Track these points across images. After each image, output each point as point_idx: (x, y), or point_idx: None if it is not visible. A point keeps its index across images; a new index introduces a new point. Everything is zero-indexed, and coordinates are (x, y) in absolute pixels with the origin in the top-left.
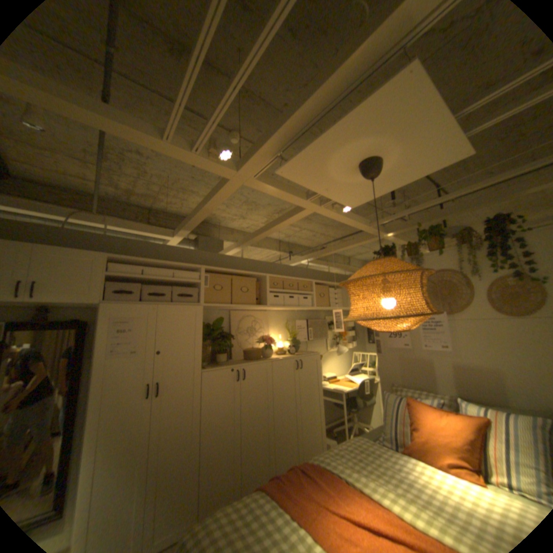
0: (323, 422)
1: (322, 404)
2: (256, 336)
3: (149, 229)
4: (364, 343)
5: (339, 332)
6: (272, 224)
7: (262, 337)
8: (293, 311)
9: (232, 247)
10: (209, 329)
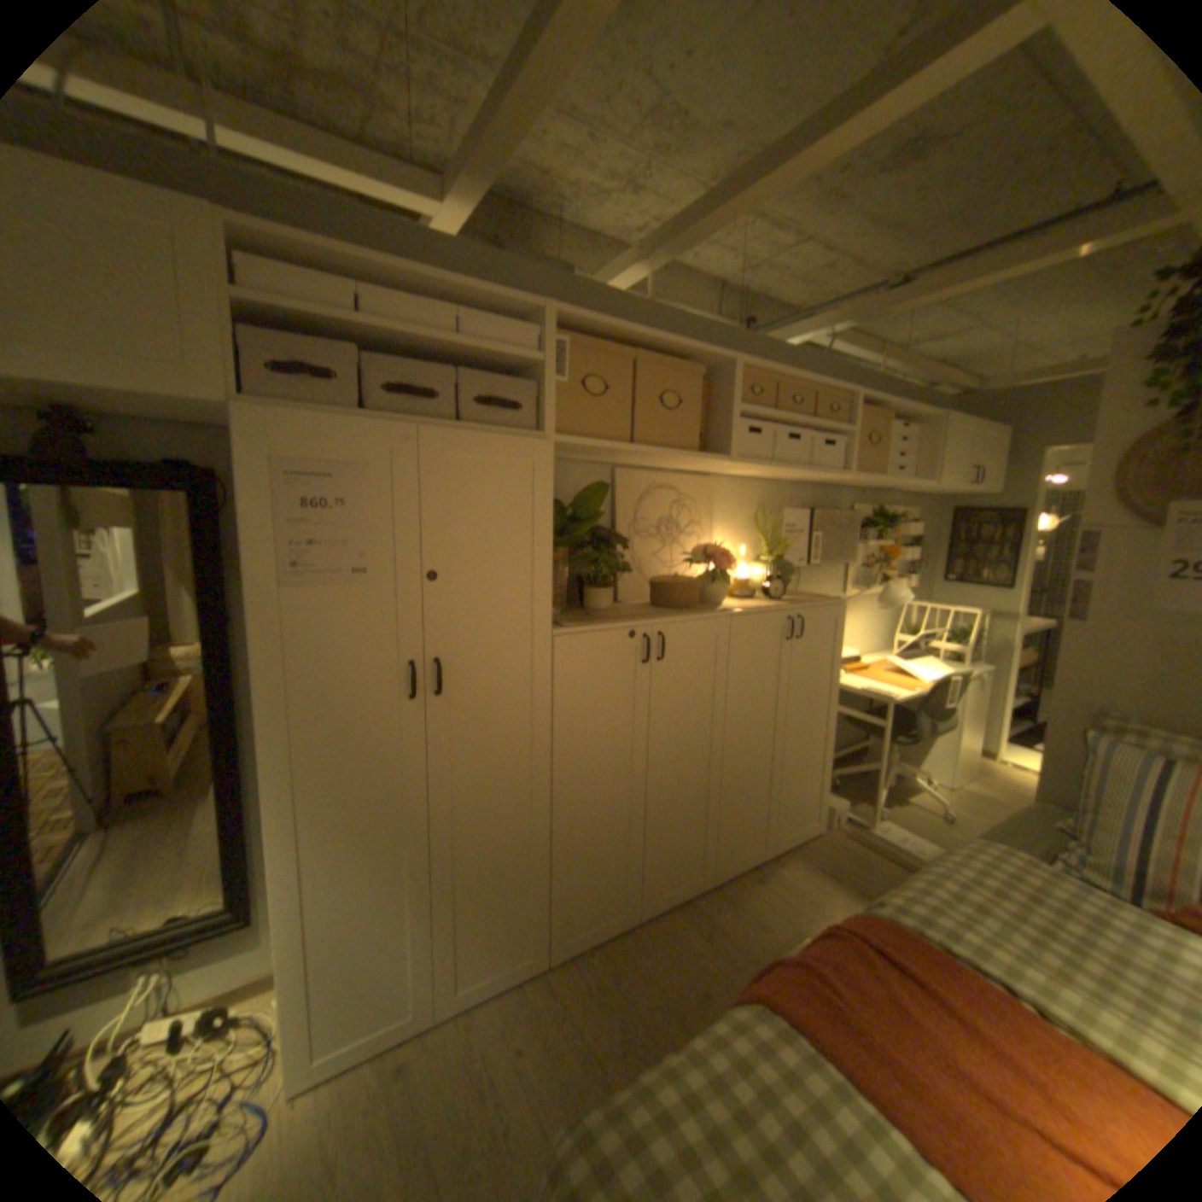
0: (829, 761)
1: (834, 723)
2: (680, 545)
3: (364, 160)
4: (931, 579)
5: (883, 548)
6: (808, 132)
7: (705, 549)
8: (778, 482)
9: (624, 262)
10: (565, 518)
